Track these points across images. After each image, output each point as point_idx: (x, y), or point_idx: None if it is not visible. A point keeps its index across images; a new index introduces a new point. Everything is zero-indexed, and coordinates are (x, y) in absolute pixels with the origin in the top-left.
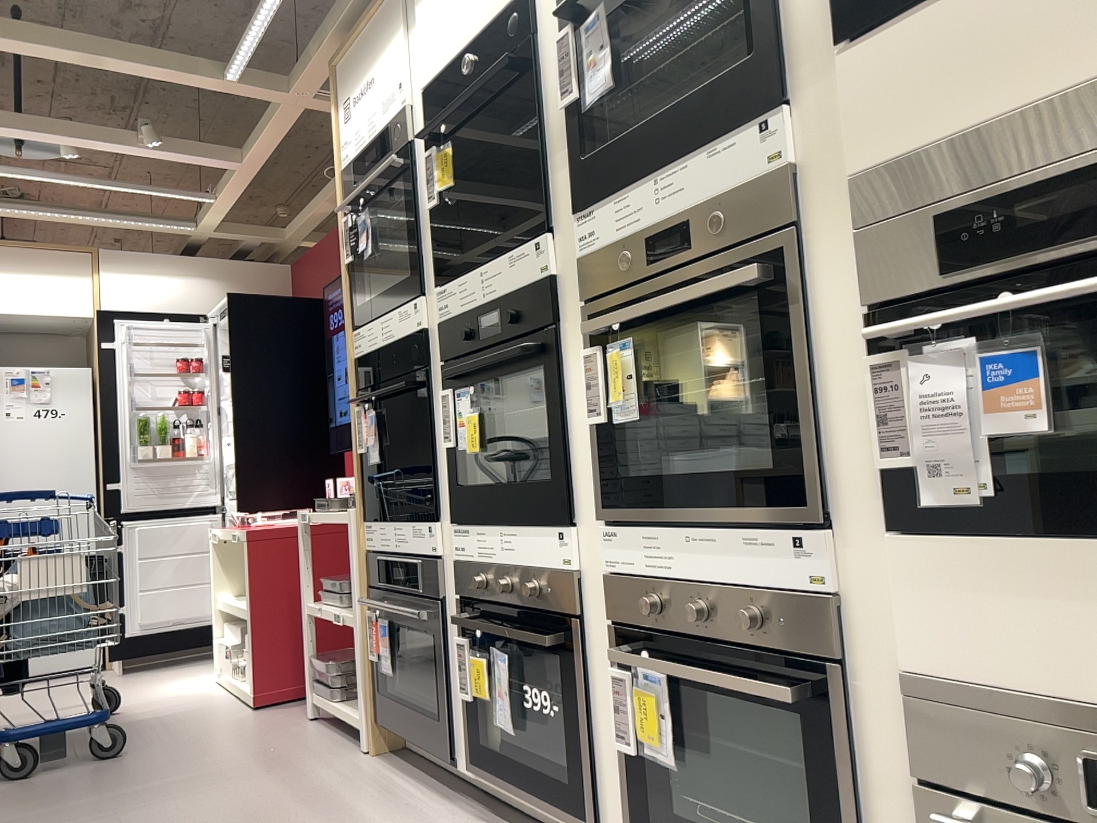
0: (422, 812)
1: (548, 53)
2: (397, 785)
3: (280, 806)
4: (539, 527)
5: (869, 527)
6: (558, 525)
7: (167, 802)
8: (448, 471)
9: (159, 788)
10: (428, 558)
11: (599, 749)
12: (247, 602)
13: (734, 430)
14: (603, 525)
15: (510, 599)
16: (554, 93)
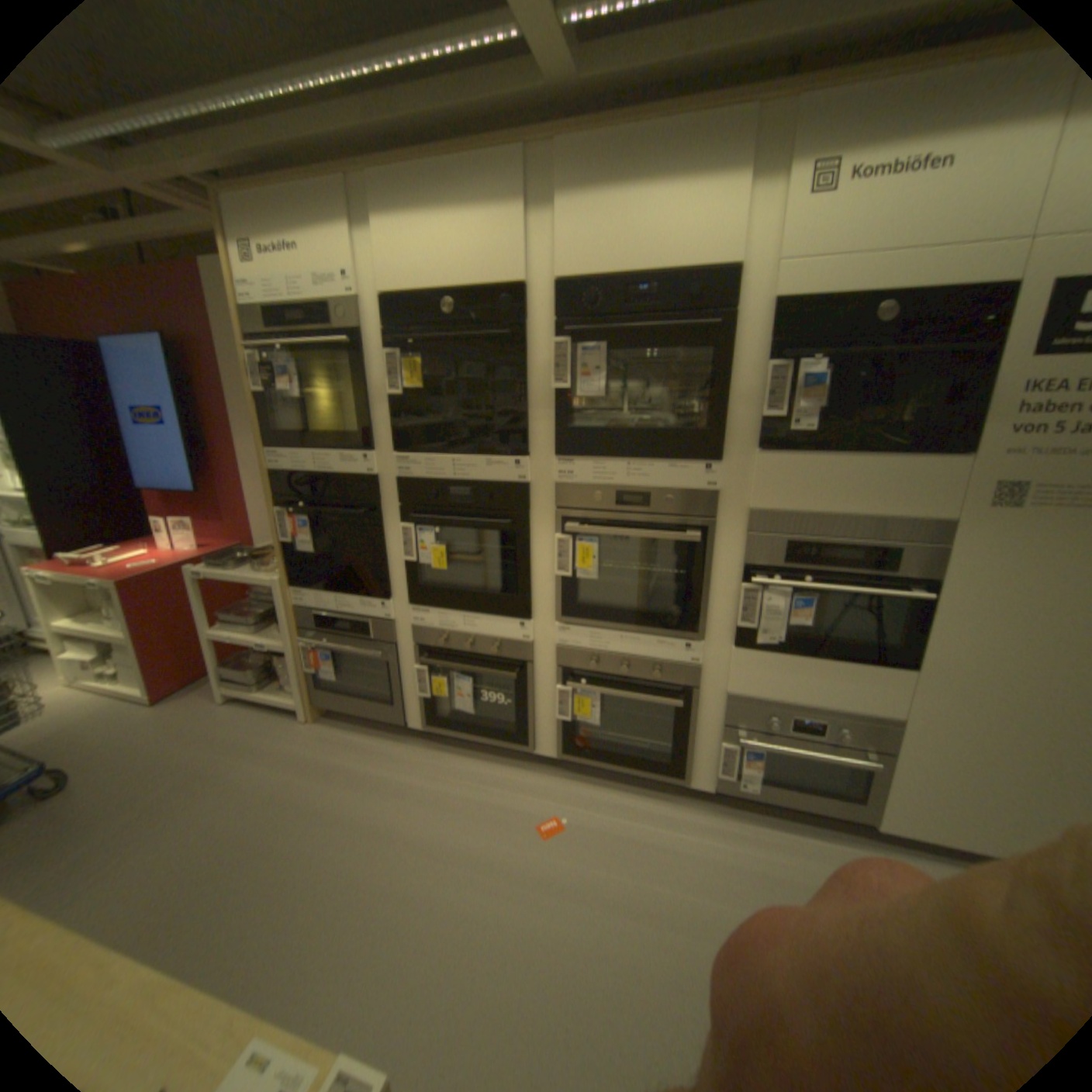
0: (397, 760)
1: (544, 344)
2: (359, 745)
3: (292, 788)
4: (506, 620)
5: (727, 647)
6: (524, 622)
7: (188, 818)
8: (407, 575)
9: (163, 809)
10: (386, 623)
11: (540, 720)
12: (114, 634)
13: (648, 590)
14: (560, 626)
15: (476, 654)
16: (546, 373)
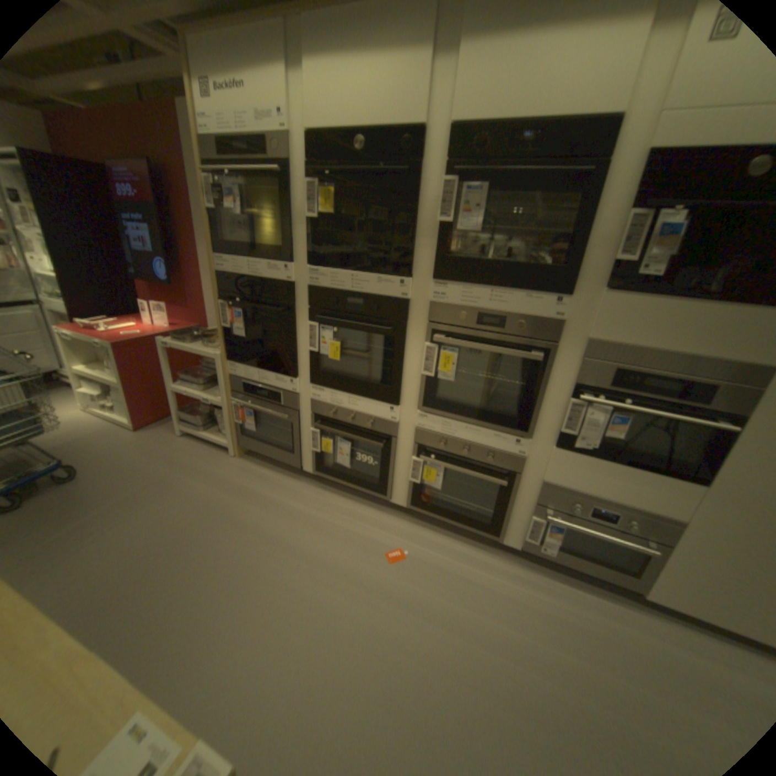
0: (291, 490)
1: (432, 181)
2: (266, 476)
3: (218, 499)
4: (377, 402)
5: (545, 443)
6: (390, 405)
7: (148, 509)
8: (308, 360)
9: (132, 501)
10: (290, 393)
11: (395, 477)
12: (107, 378)
13: (489, 392)
14: (417, 411)
15: (353, 423)
16: (430, 206)
